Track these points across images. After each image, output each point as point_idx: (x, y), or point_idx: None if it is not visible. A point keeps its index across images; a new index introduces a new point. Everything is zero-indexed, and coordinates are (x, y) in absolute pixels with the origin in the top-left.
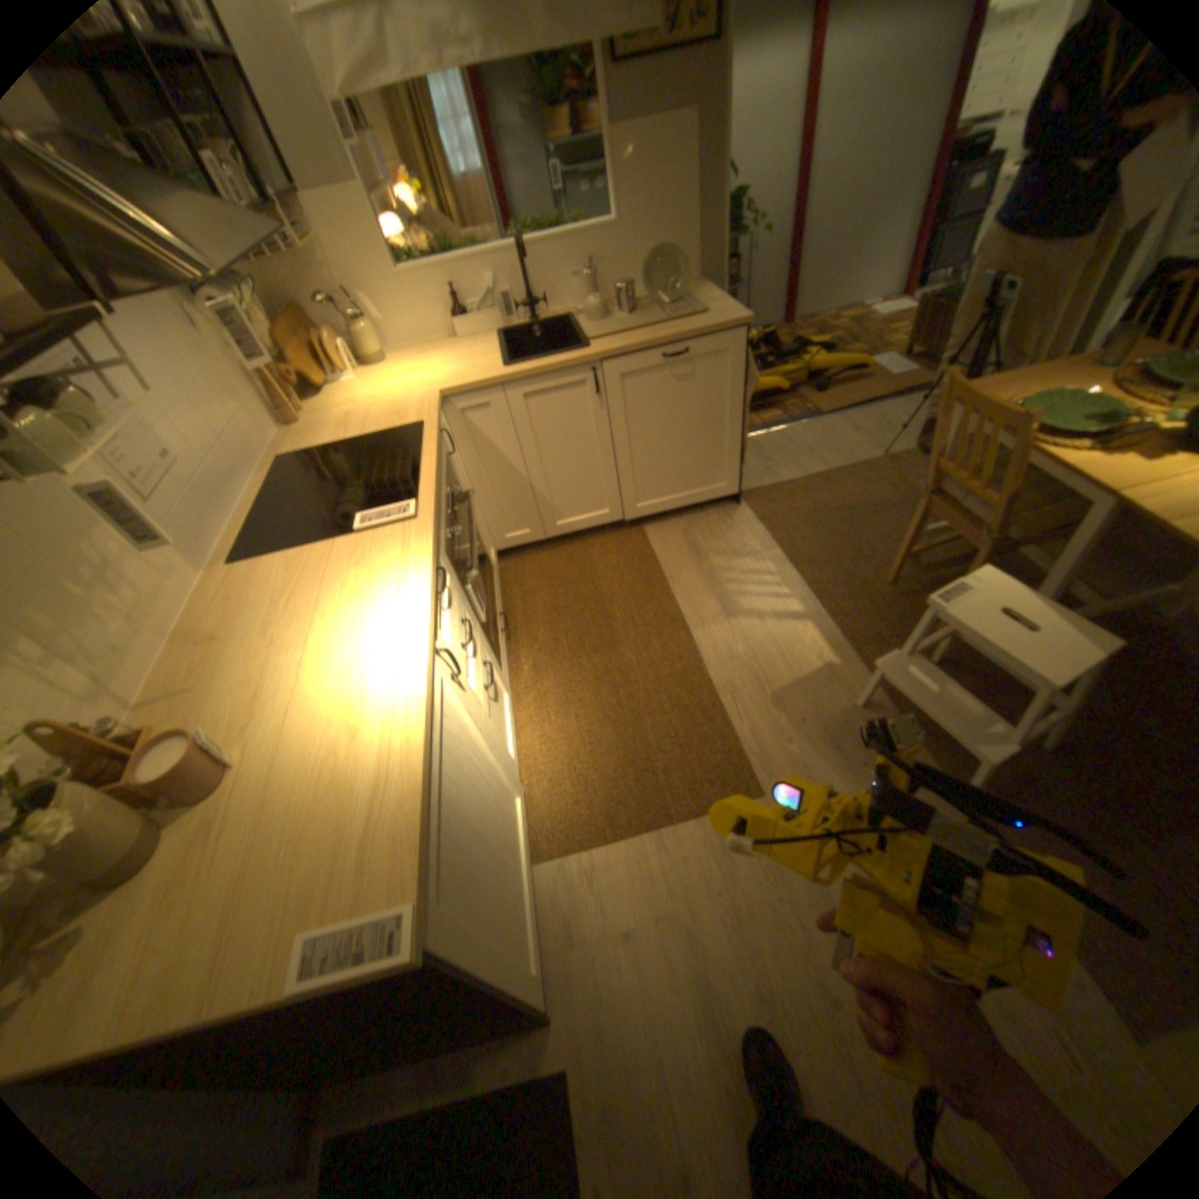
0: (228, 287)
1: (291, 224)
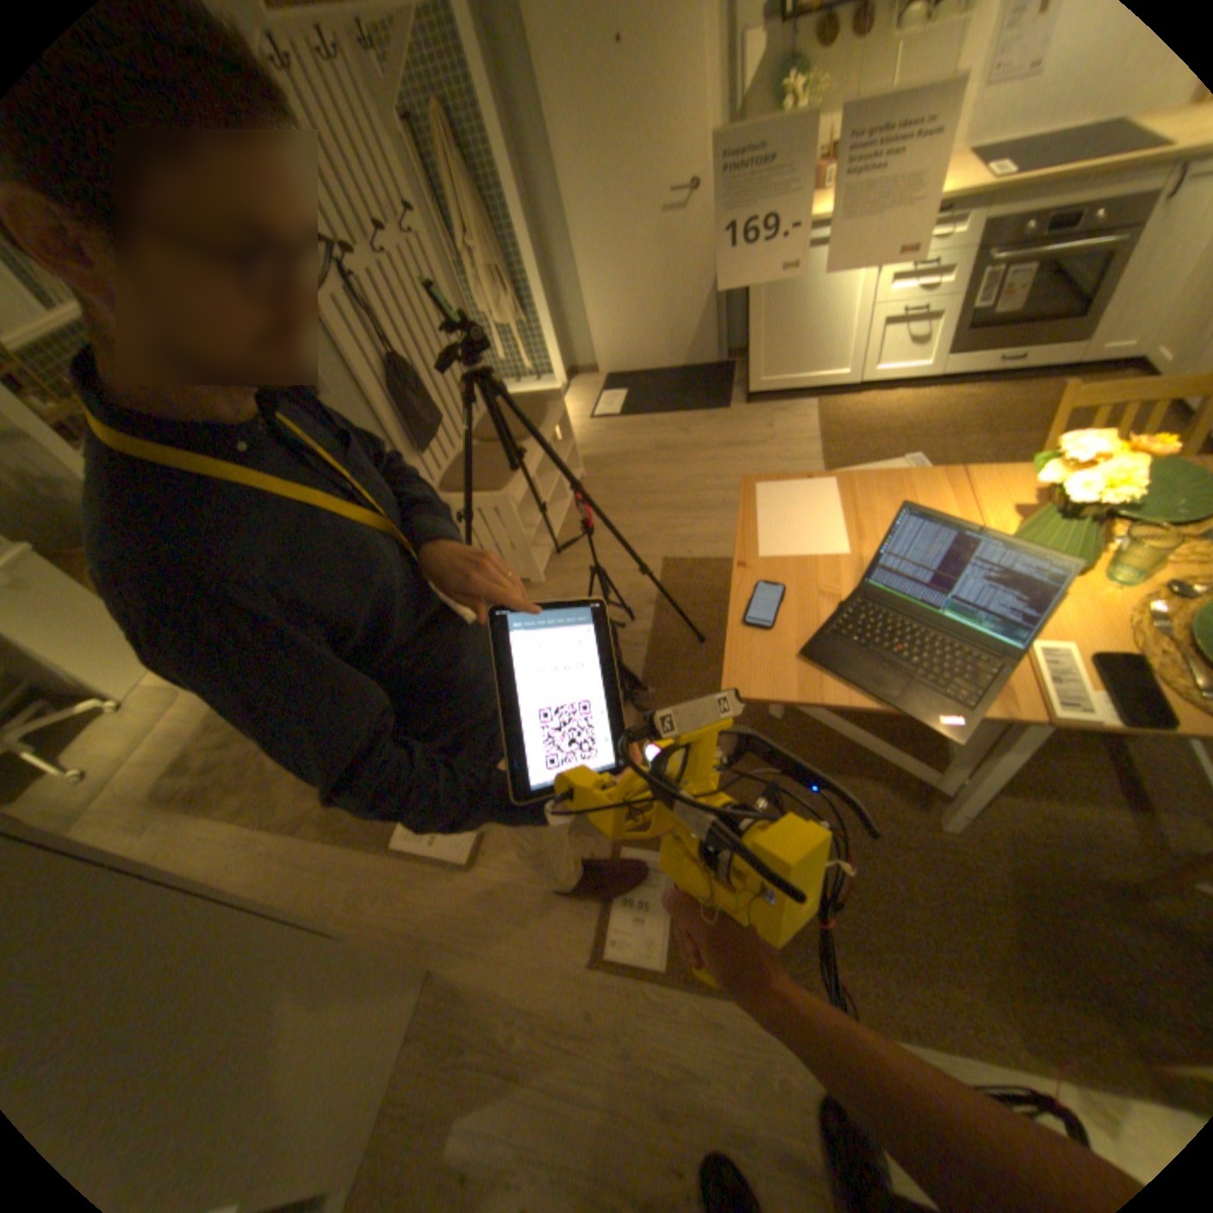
0: None
1: None
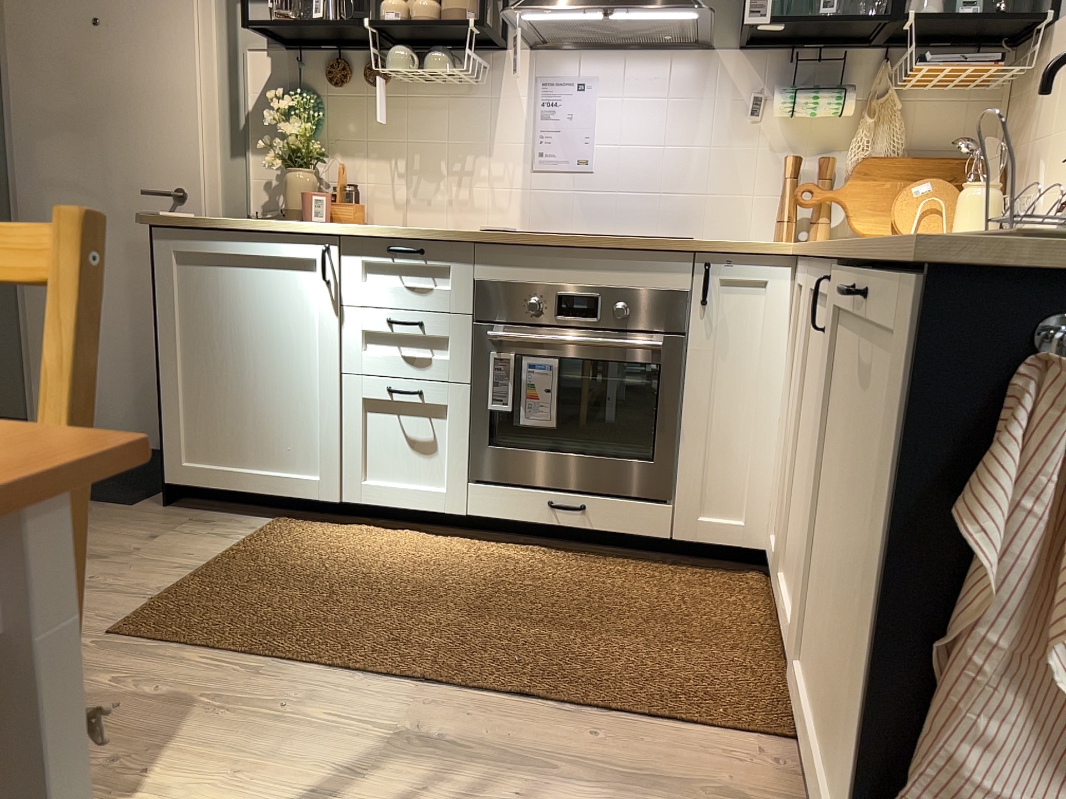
0: (799, 91)
1: (1024, 60)
